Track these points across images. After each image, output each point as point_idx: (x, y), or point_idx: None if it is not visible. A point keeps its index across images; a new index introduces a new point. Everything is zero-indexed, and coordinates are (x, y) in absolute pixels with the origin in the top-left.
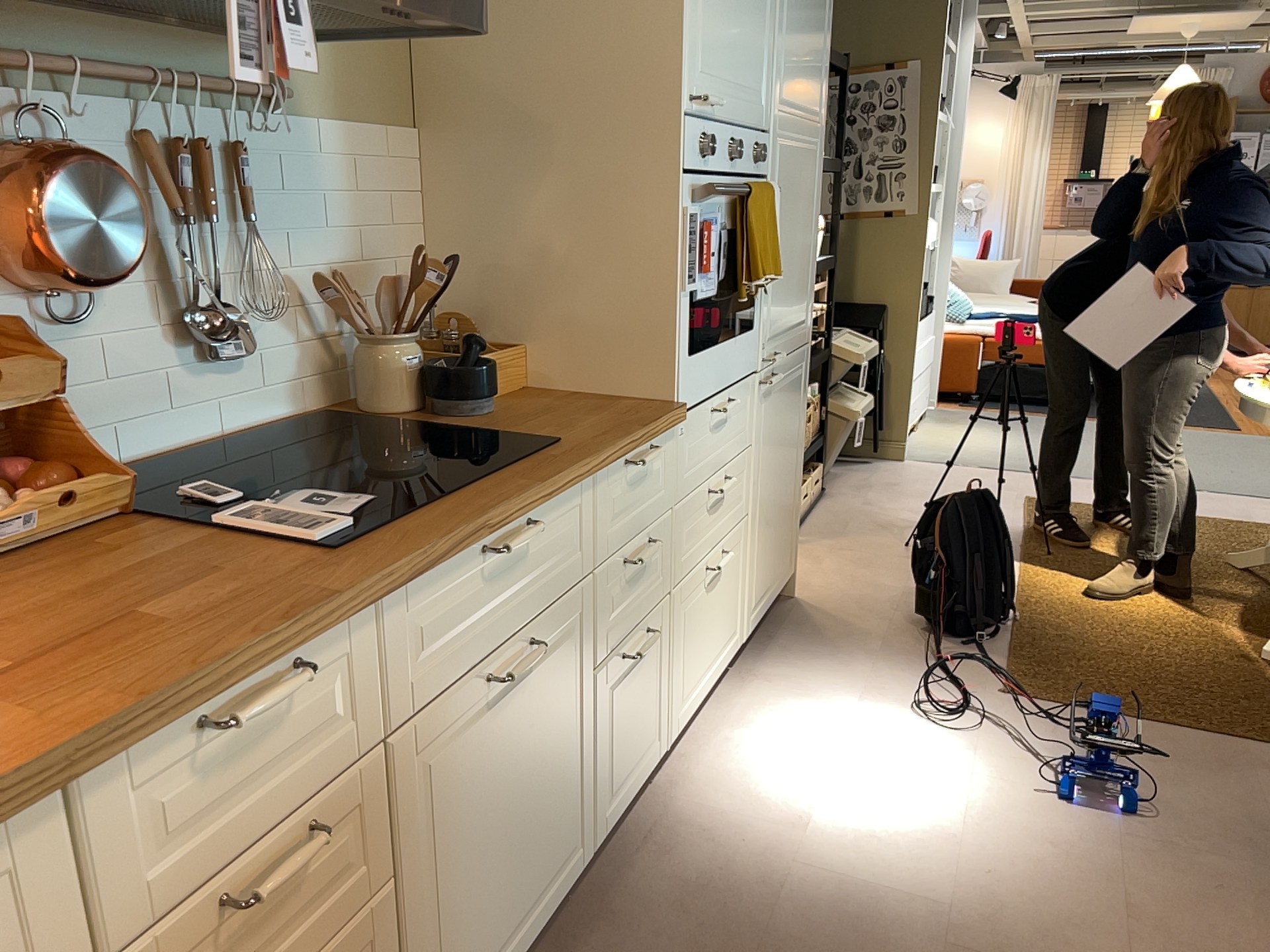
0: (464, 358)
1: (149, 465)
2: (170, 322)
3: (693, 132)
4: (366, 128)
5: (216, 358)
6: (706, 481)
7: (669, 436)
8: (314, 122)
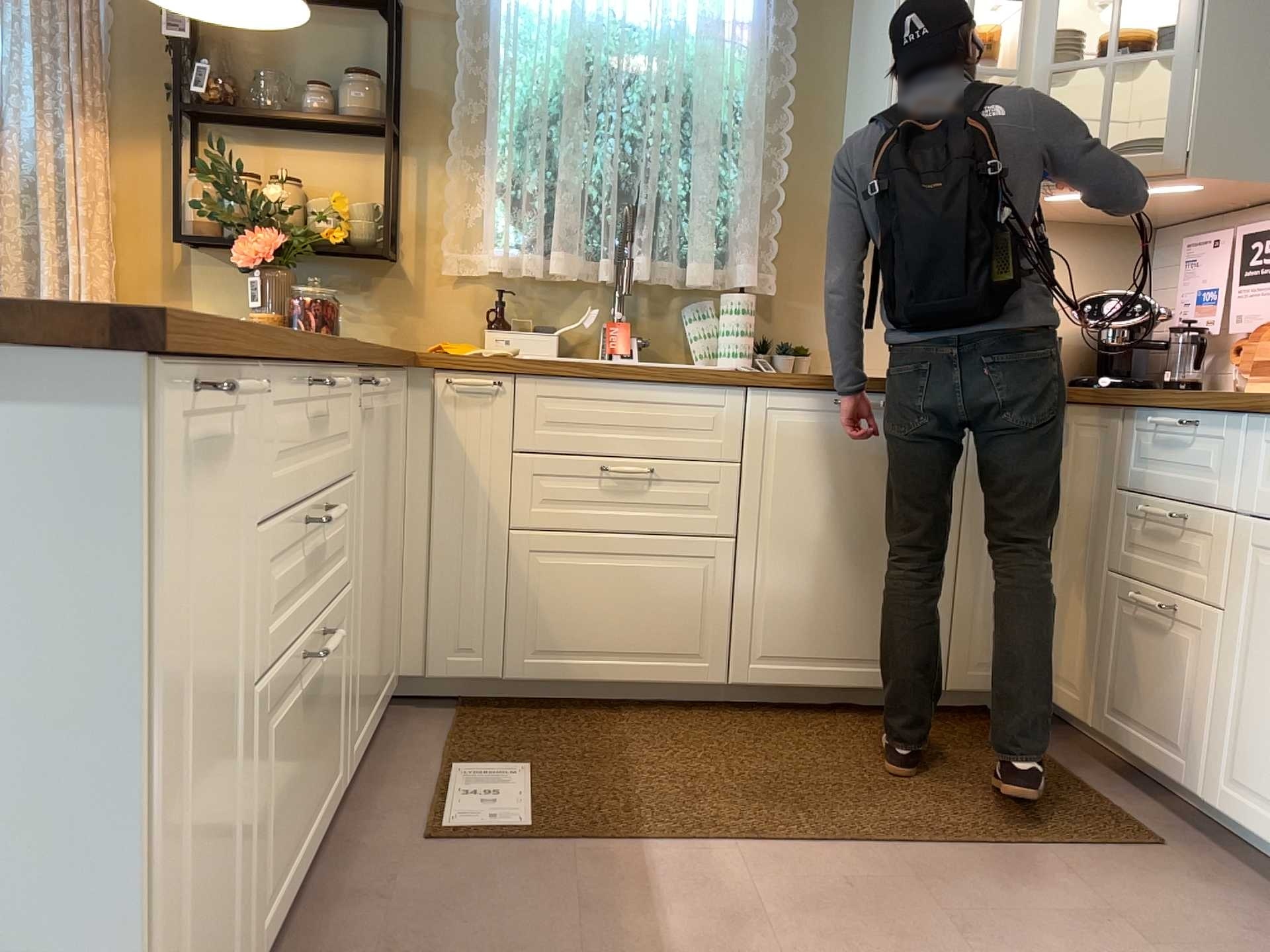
0: None
1: None
2: None
3: None
4: None
5: None
6: None
7: None
8: None
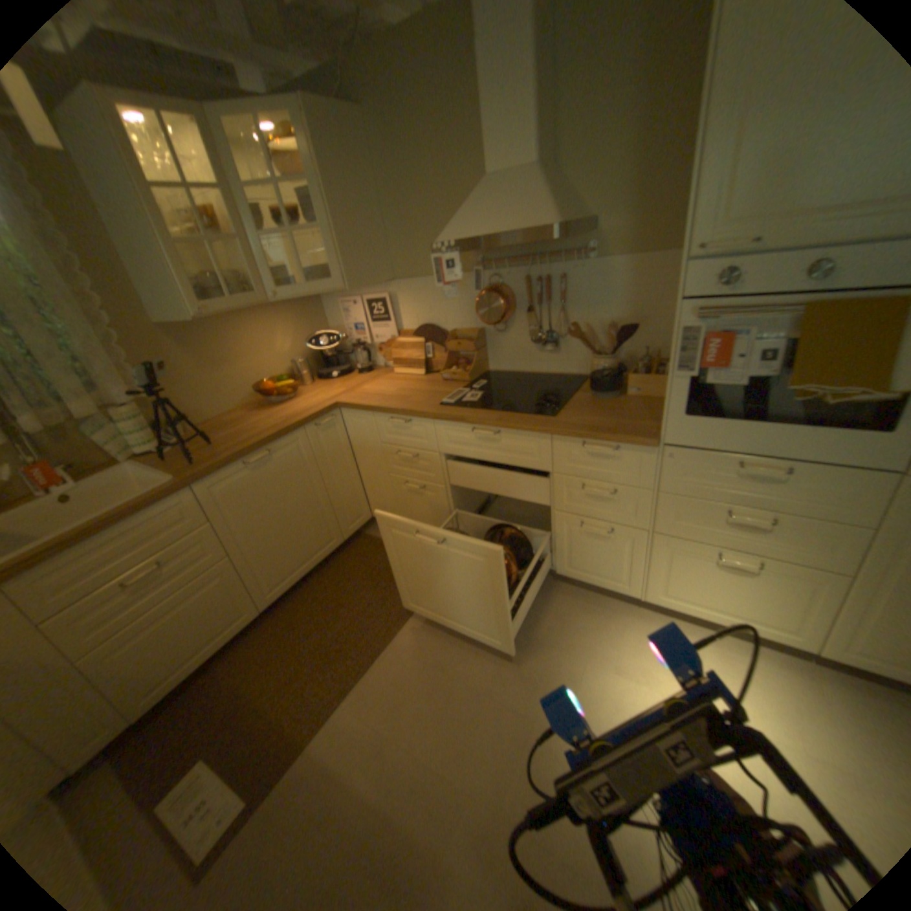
0: (616, 372)
1: (518, 374)
2: (527, 334)
3: (703, 265)
4: (645, 252)
5: (543, 348)
6: (729, 504)
7: (645, 450)
8: (607, 257)
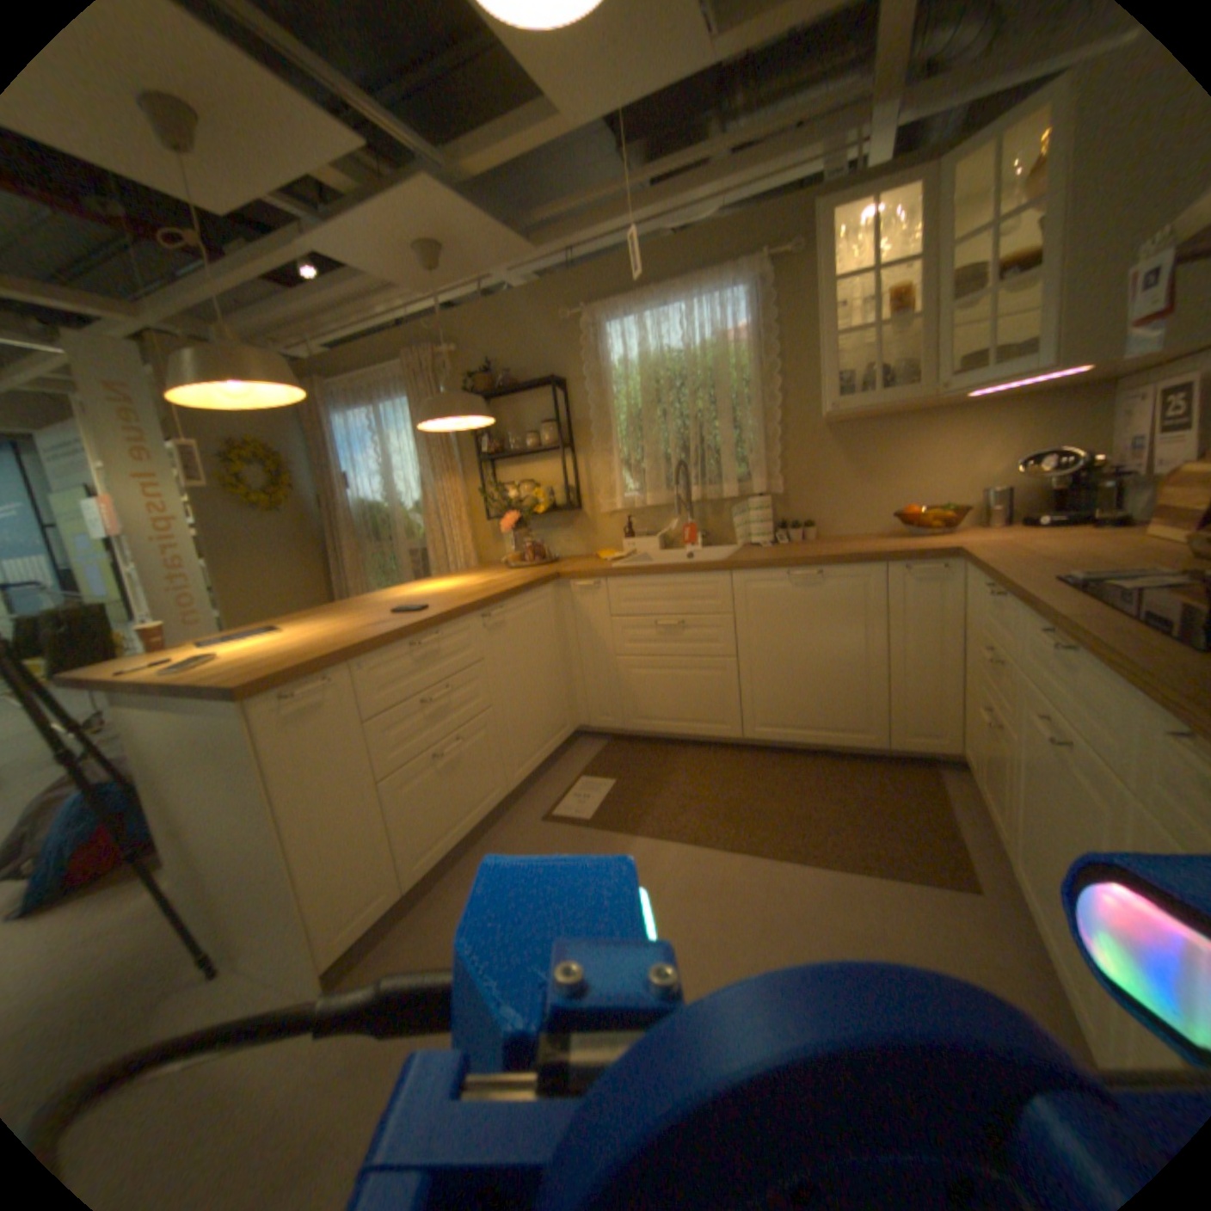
0: None
1: None
2: None
3: None
4: None
5: None
6: None
7: None
8: None
